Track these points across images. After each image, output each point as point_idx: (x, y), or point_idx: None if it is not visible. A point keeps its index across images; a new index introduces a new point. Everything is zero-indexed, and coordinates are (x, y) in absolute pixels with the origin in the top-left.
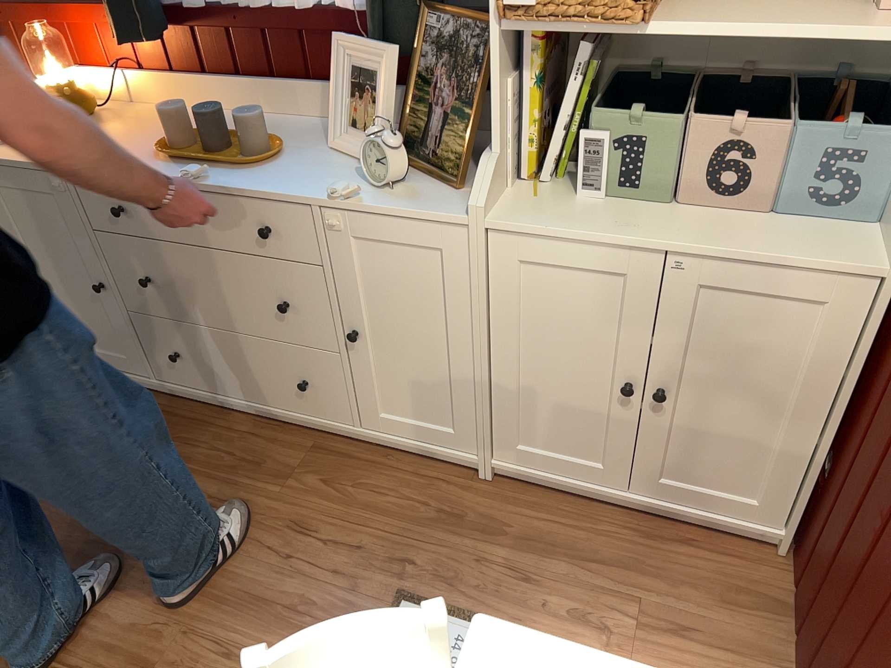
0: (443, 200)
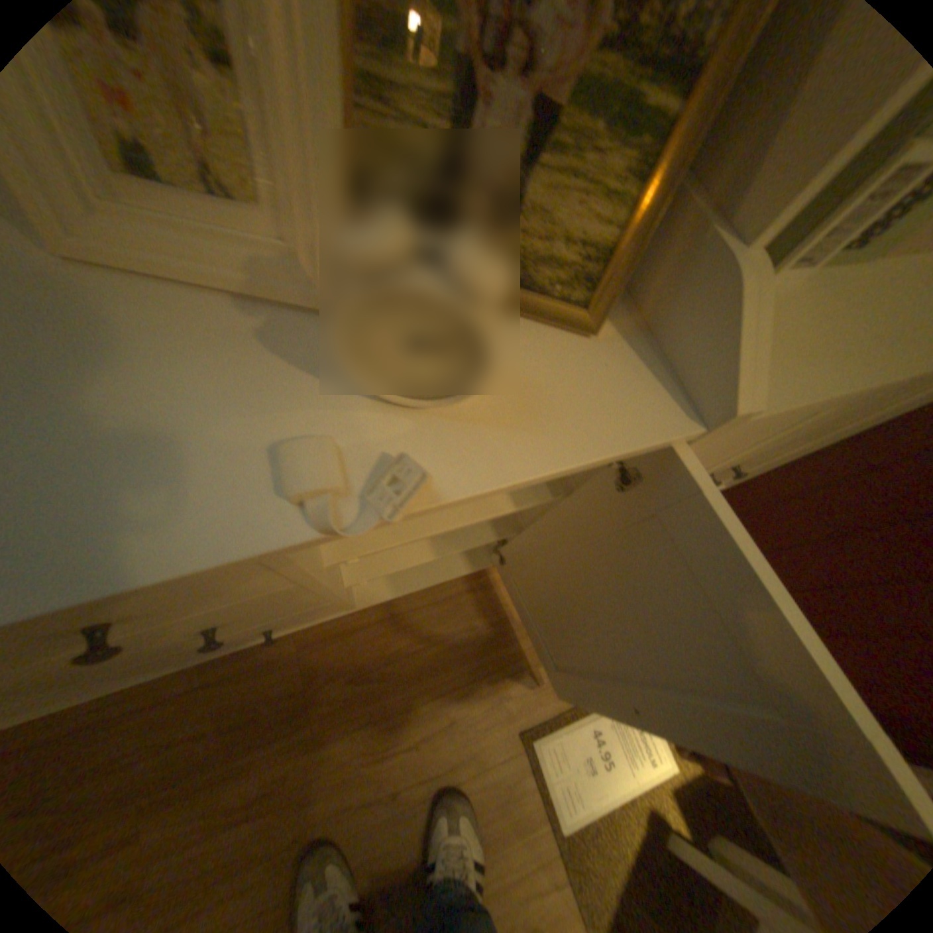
0: (602, 393)
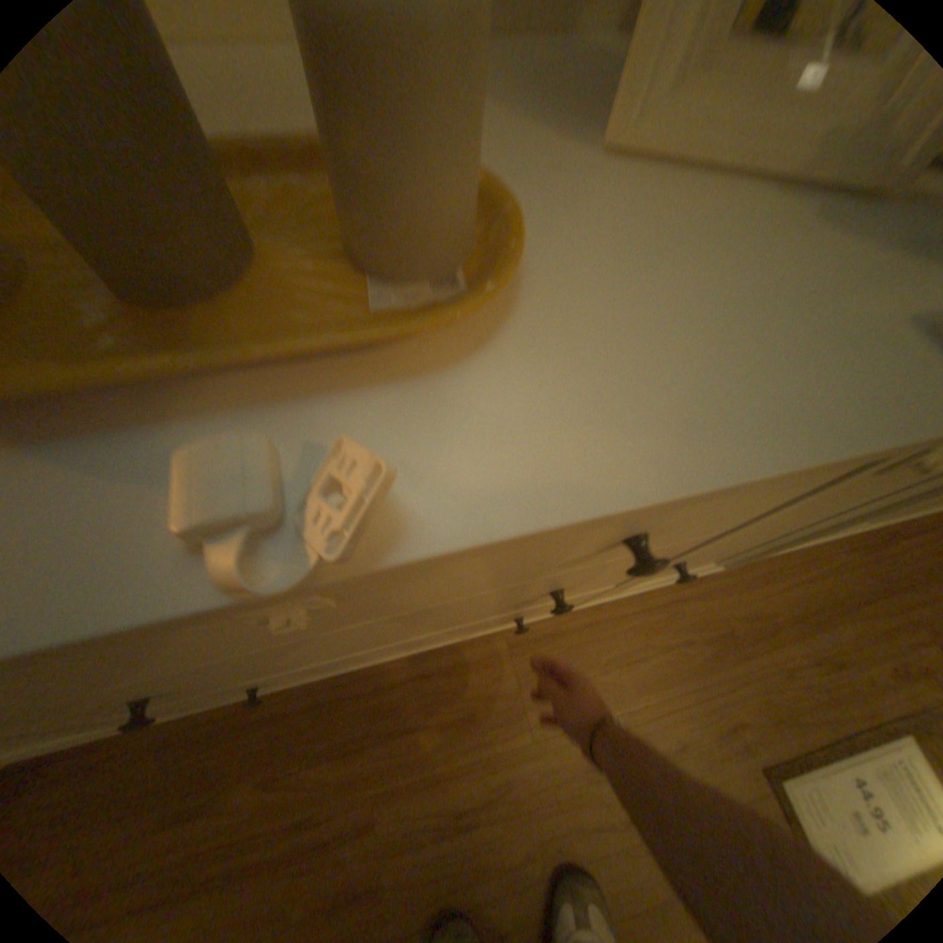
0: None
